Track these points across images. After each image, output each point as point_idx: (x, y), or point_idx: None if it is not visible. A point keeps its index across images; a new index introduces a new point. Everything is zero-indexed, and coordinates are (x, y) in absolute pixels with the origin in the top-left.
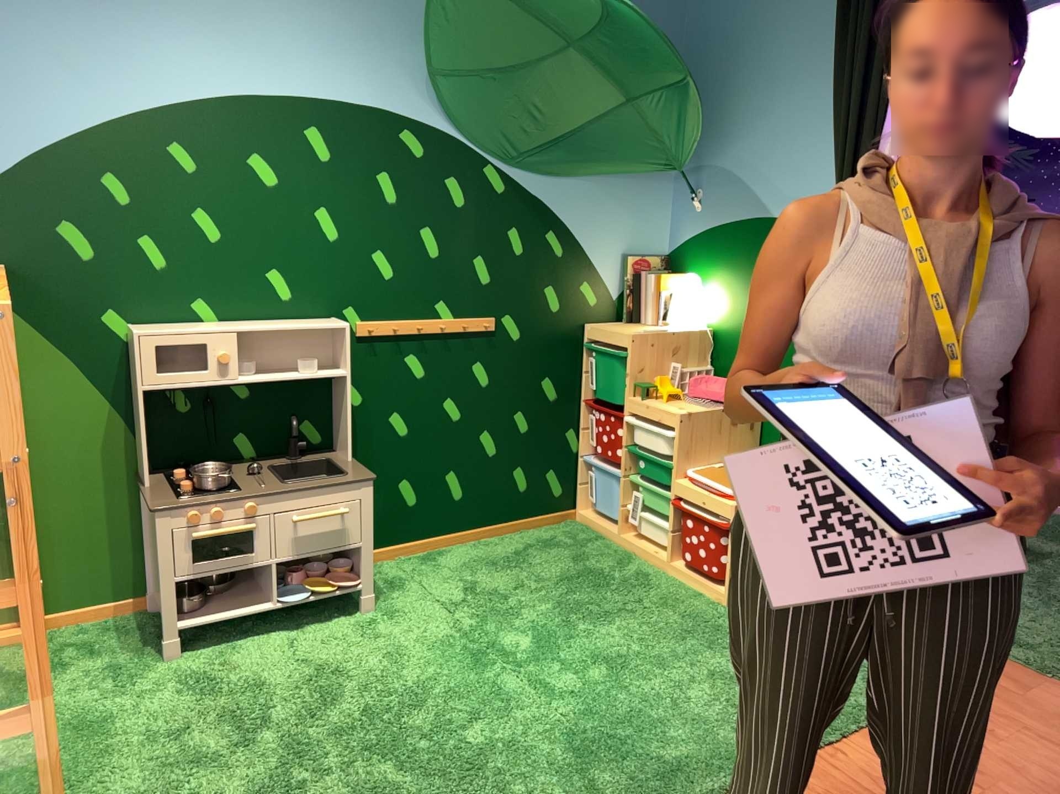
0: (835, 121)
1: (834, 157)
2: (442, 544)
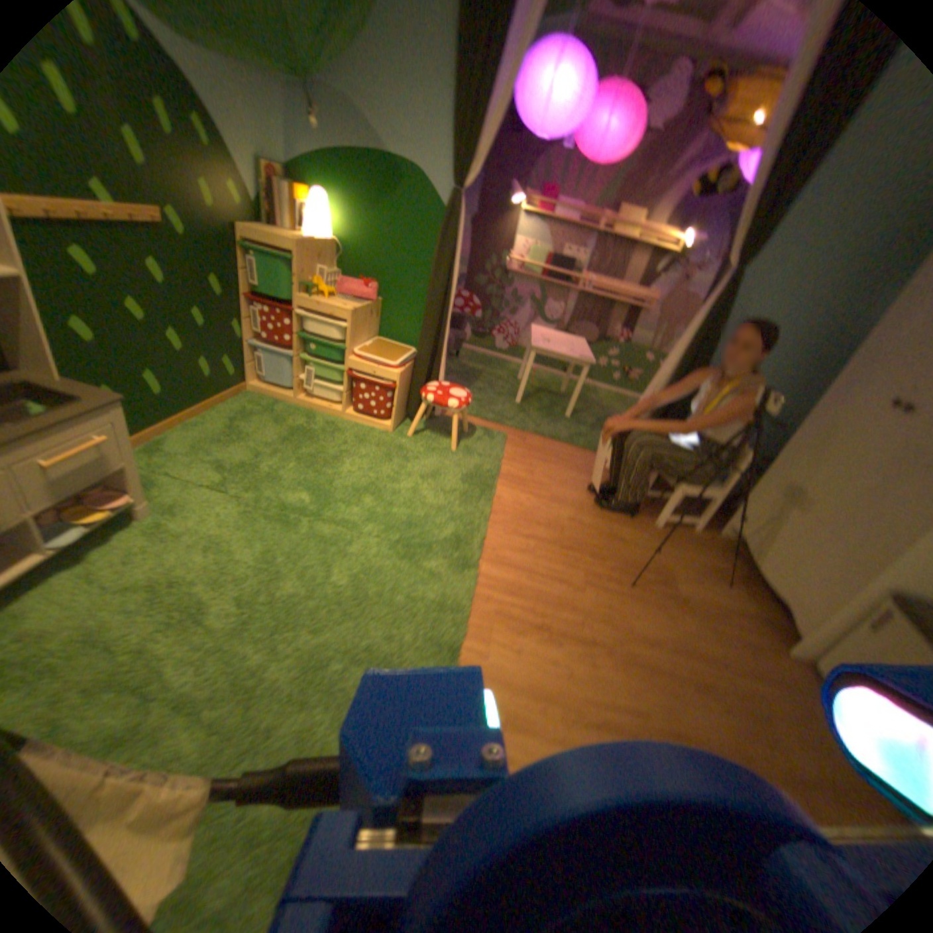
0: (466, 76)
1: (446, 108)
2: (149, 434)
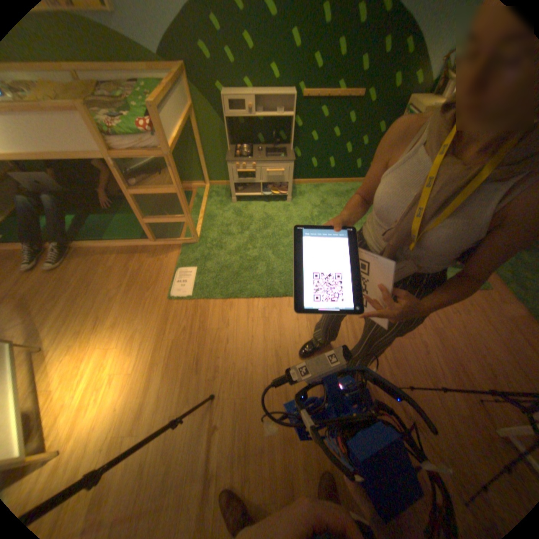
0: None
1: None
2: (323, 183)
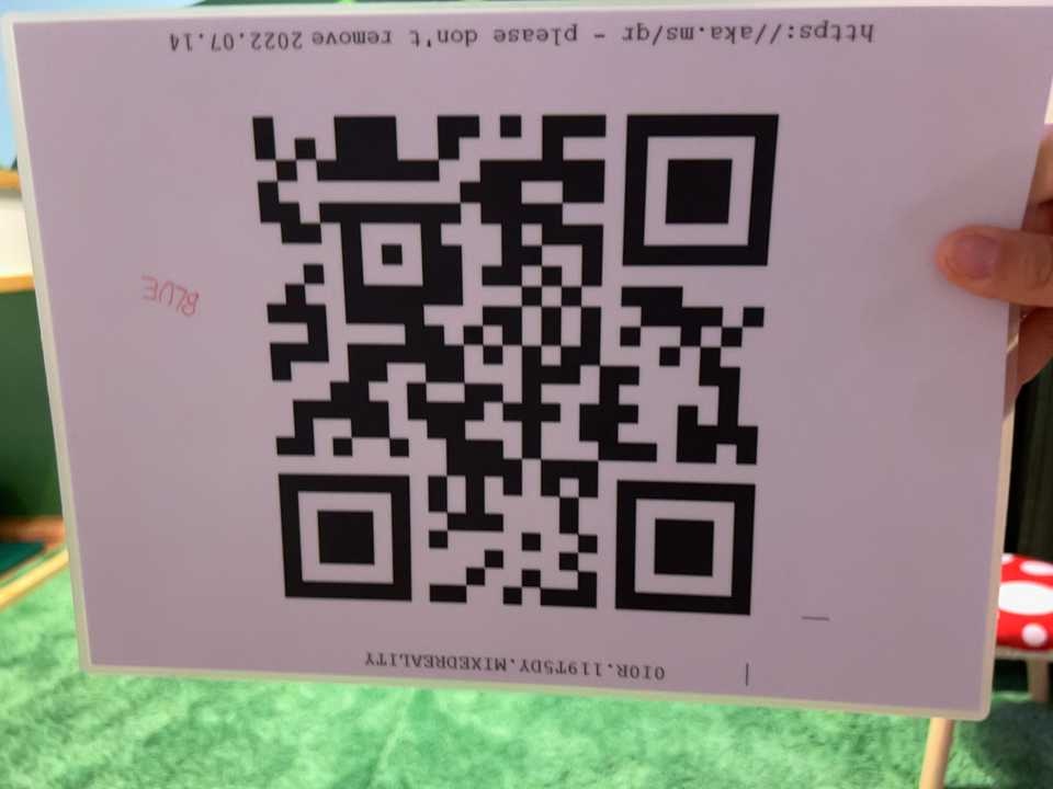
0: None
1: None
2: None
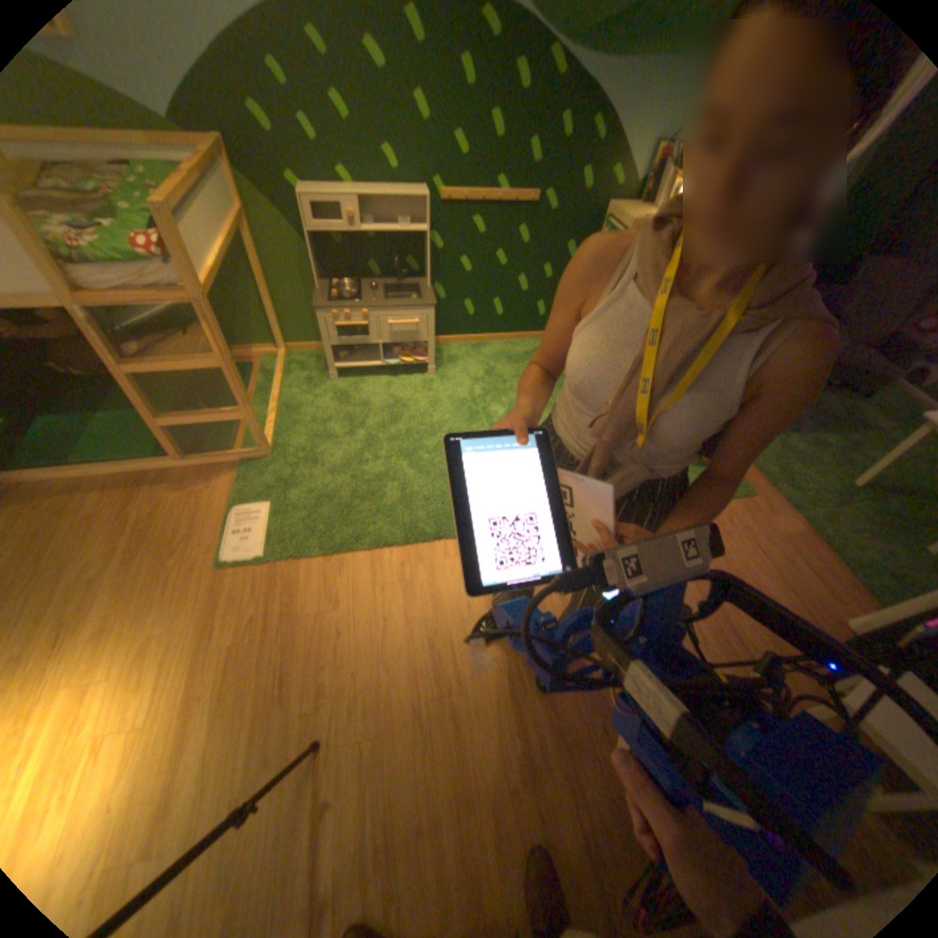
0: None
1: None
2: (486, 341)
